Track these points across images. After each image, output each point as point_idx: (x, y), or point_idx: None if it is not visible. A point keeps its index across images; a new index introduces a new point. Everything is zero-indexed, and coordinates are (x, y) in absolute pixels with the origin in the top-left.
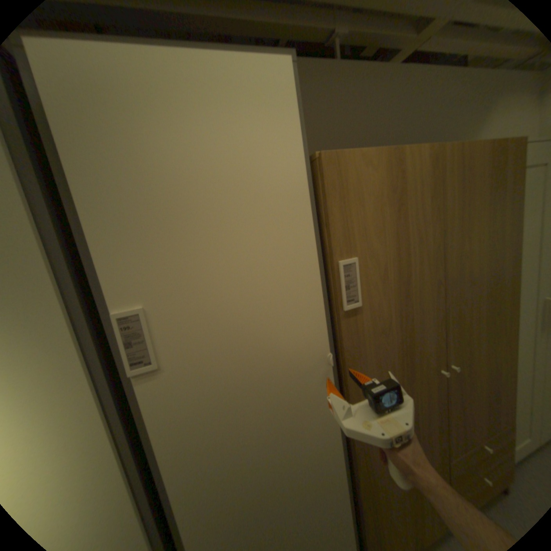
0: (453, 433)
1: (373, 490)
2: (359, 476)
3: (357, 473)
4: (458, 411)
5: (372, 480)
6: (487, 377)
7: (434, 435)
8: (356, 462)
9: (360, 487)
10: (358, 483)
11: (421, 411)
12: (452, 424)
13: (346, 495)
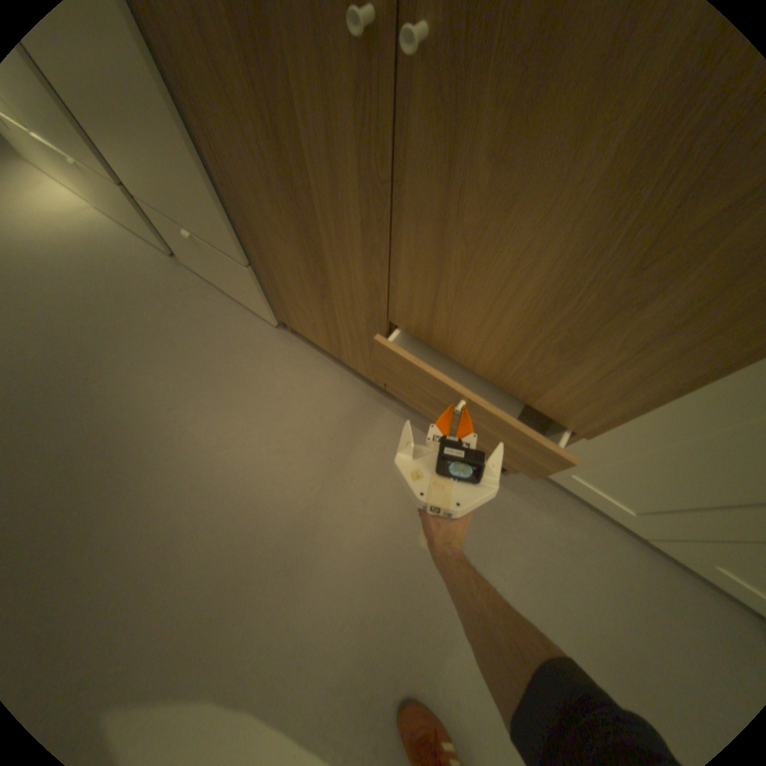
0: (403, 278)
1: (240, 205)
2: (205, 151)
3: (211, 148)
4: (425, 243)
5: (232, 184)
6: (581, 248)
7: (352, 230)
8: (199, 121)
9: (215, 175)
10: (221, 172)
11: (307, 124)
12: (405, 258)
13: (195, 164)
